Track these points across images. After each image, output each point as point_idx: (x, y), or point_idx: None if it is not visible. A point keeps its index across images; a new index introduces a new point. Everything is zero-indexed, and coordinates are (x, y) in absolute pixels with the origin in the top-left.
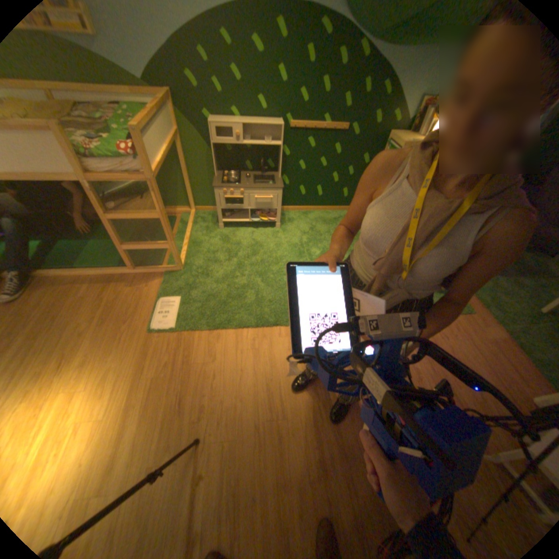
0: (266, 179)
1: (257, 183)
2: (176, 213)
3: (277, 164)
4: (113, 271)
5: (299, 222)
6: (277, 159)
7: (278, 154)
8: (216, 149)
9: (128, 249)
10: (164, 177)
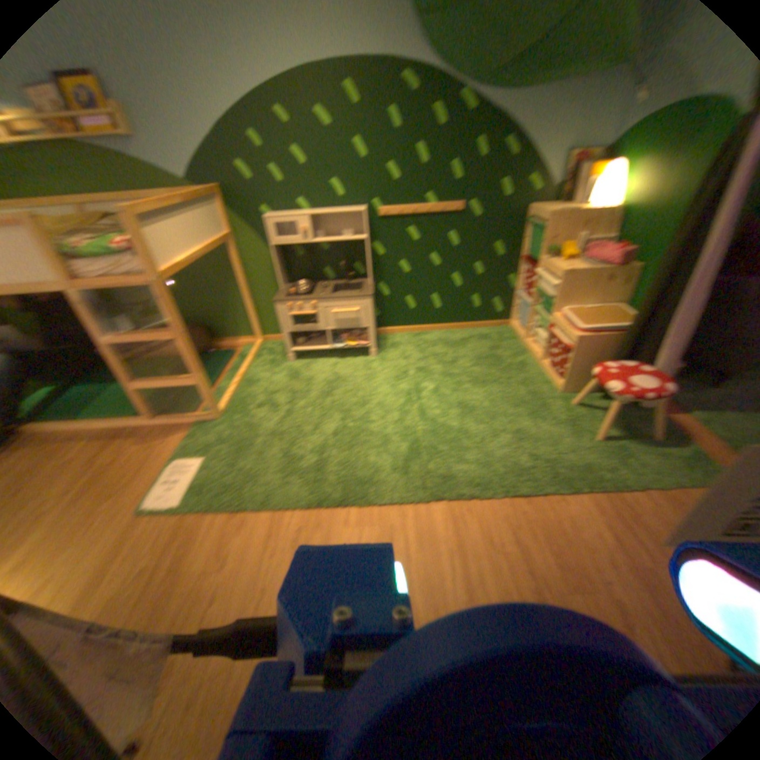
0: (351, 286)
1: (337, 292)
2: (235, 344)
3: (367, 266)
4: (123, 423)
5: (405, 345)
6: (365, 259)
7: (366, 252)
8: (281, 253)
9: (137, 387)
10: (217, 298)
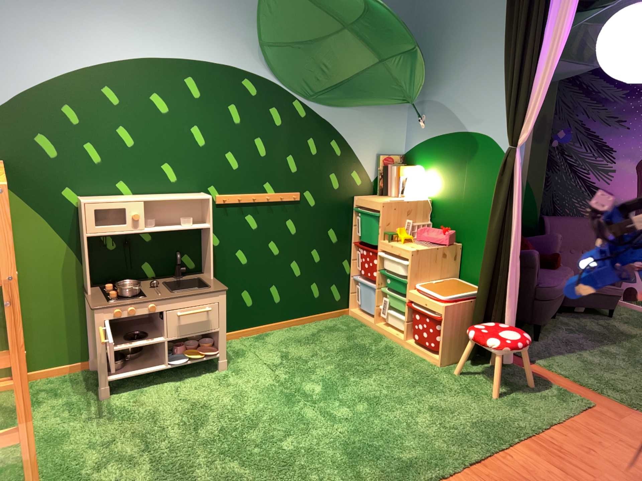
0: (190, 283)
1: (174, 292)
2: None
3: (203, 259)
4: None
5: (258, 349)
6: (202, 251)
7: (202, 243)
8: (92, 248)
9: None
10: None
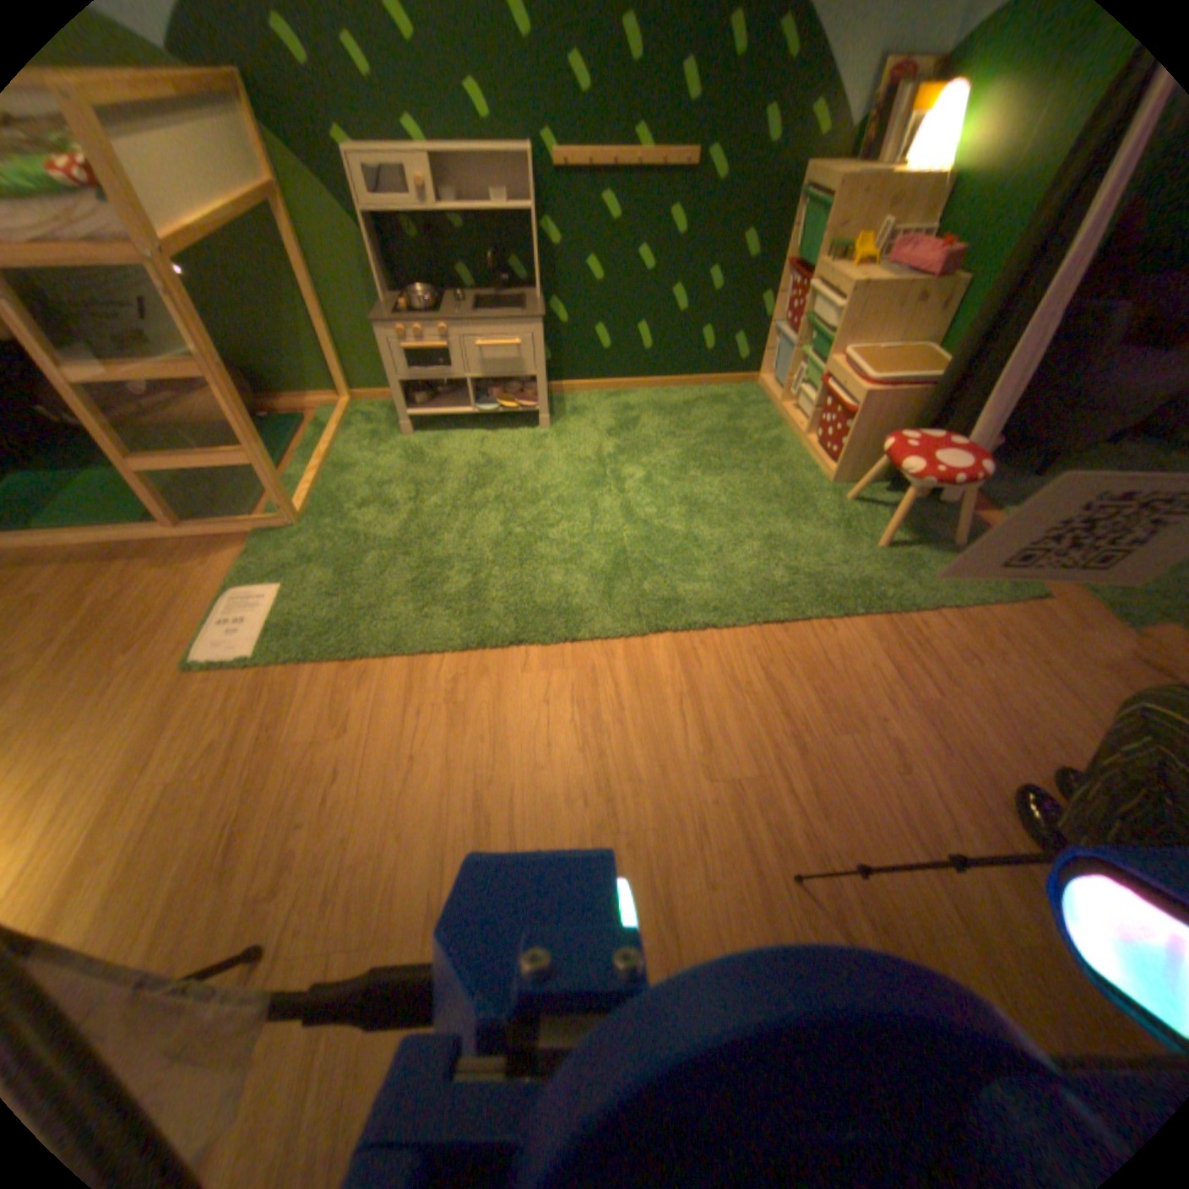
0: (506, 301)
1: (483, 311)
2: (303, 405)
3: (532, 265)
4: (124, 532)
5: (597, 411)
6: (530, 252)
7: (530, 237)
8: (378, 231)
9: (144, 466)
10: (263, 314)
